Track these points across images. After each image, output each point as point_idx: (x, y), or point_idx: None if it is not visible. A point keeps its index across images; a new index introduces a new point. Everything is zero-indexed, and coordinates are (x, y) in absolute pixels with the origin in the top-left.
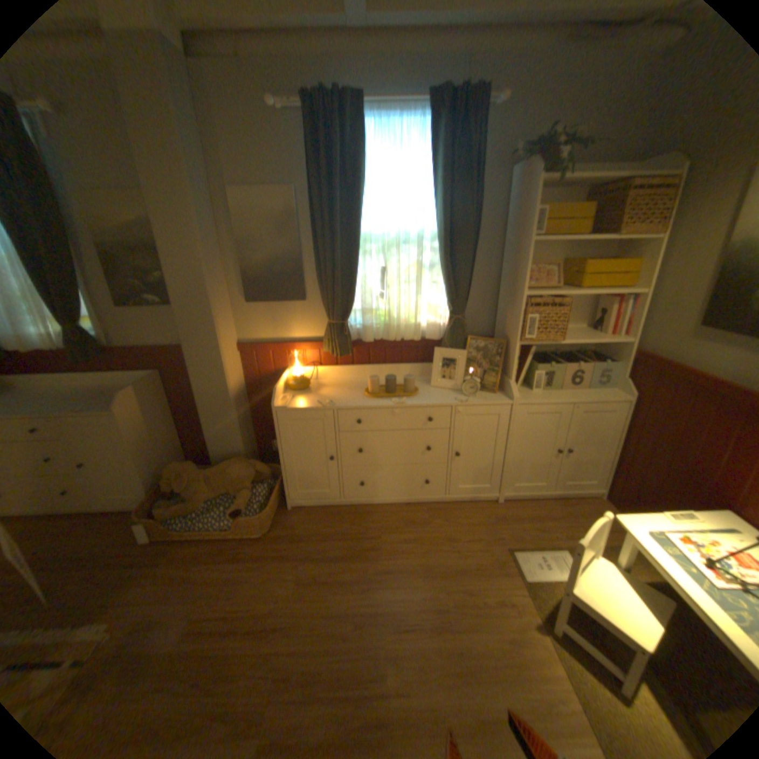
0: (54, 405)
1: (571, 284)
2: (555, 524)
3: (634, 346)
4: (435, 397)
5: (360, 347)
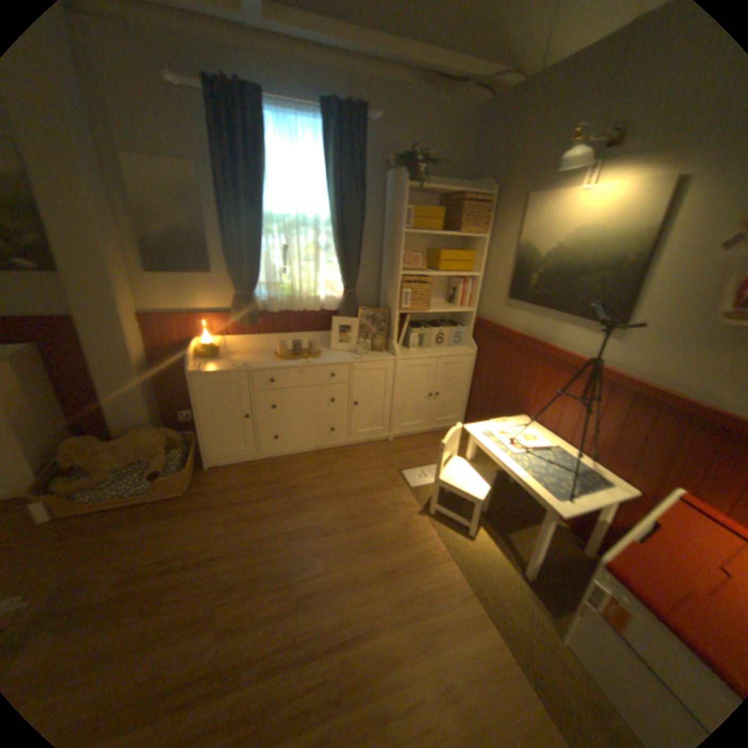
0: None
1: (430, 268)
2: (428, 449)
3: (472, 314)
4: (335, 358)
5: (265, 318)
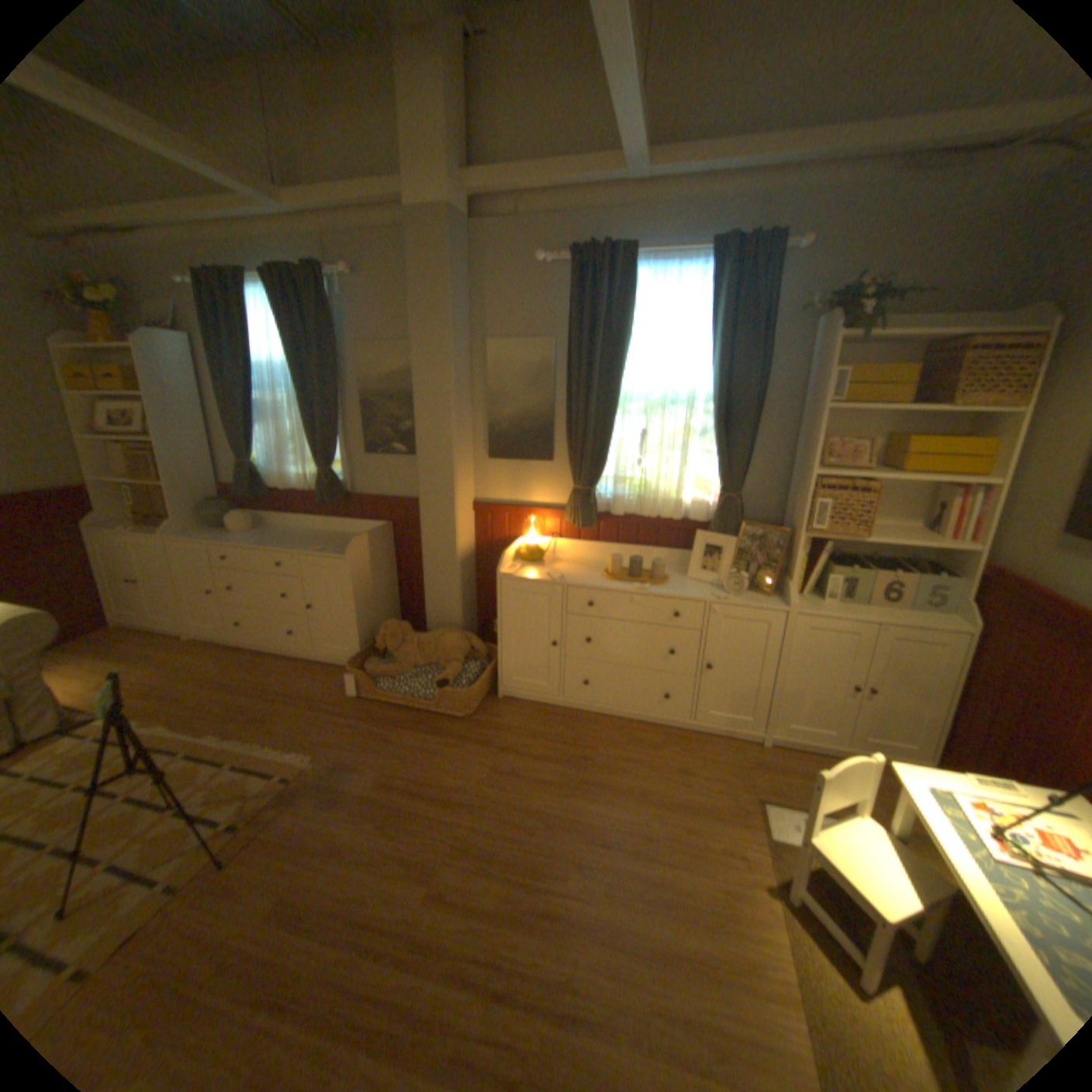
0: (298, 545)
1: (890, 467)
2: None
3: (982, 557)
4: (688, 590)
5: (607, 522)
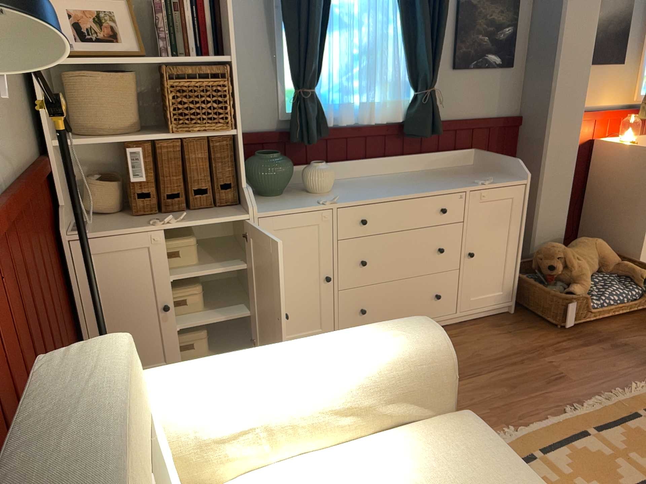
0: (436, 183)
1: None
2: None
3: None
4: None
5: None
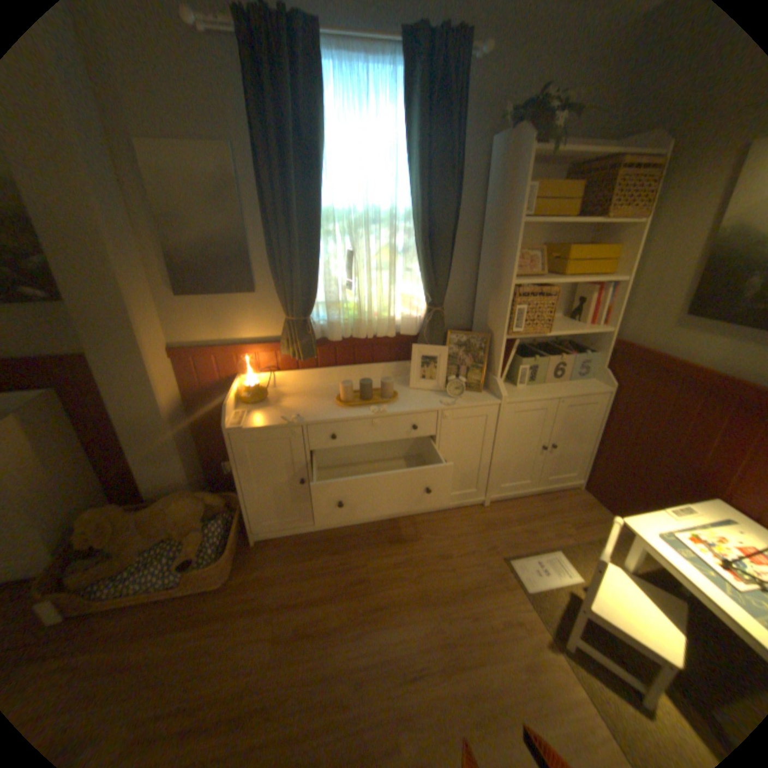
0: None
1: (552, 272)
2: (542, 523)
3: (613, 336)
4: (418, 402)
5: (325, 347)
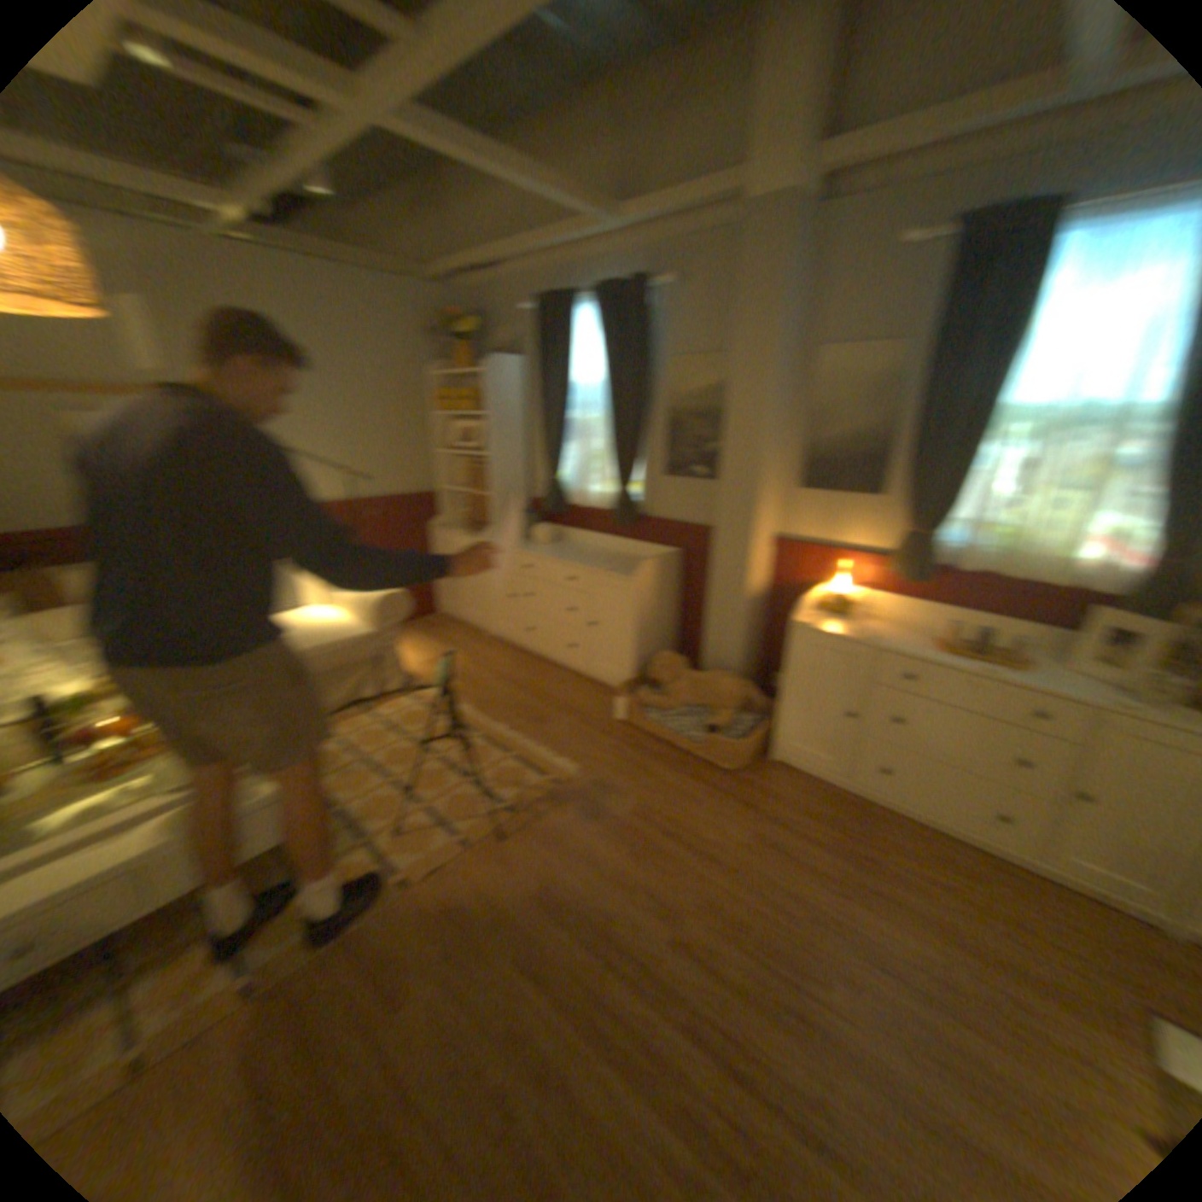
0: (587, 562)
1: None
2: None
3: None
4: (1067, 686)
5: (947, 577)
